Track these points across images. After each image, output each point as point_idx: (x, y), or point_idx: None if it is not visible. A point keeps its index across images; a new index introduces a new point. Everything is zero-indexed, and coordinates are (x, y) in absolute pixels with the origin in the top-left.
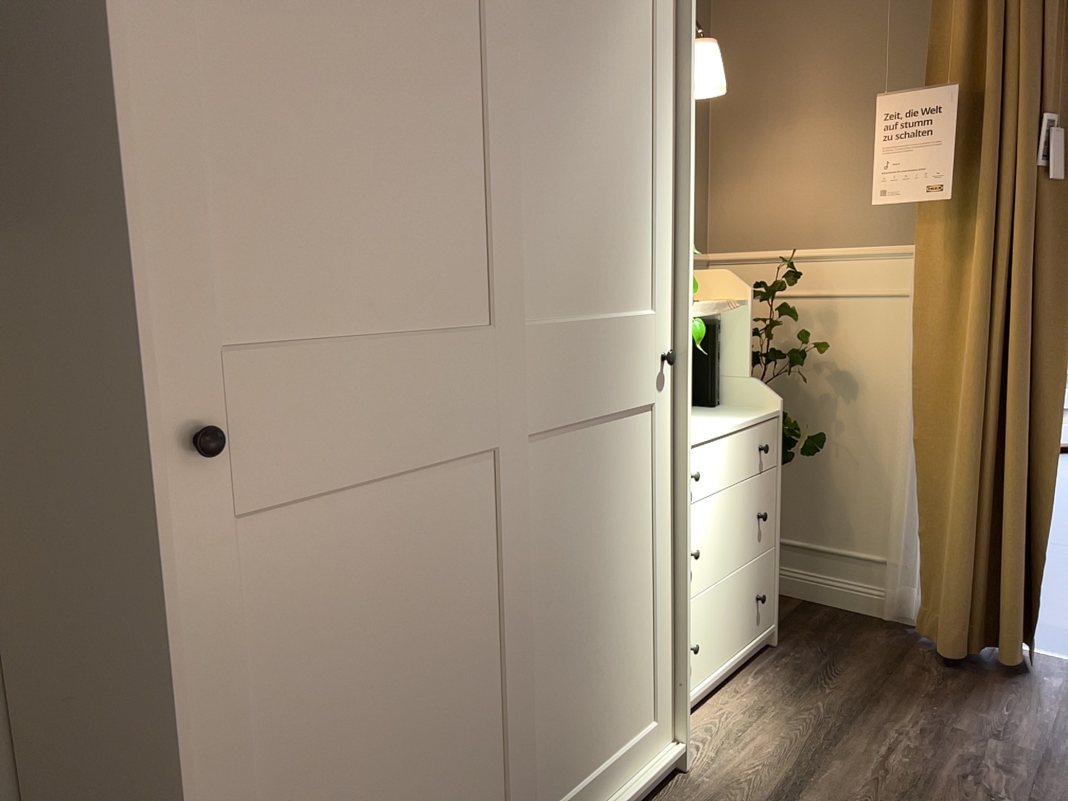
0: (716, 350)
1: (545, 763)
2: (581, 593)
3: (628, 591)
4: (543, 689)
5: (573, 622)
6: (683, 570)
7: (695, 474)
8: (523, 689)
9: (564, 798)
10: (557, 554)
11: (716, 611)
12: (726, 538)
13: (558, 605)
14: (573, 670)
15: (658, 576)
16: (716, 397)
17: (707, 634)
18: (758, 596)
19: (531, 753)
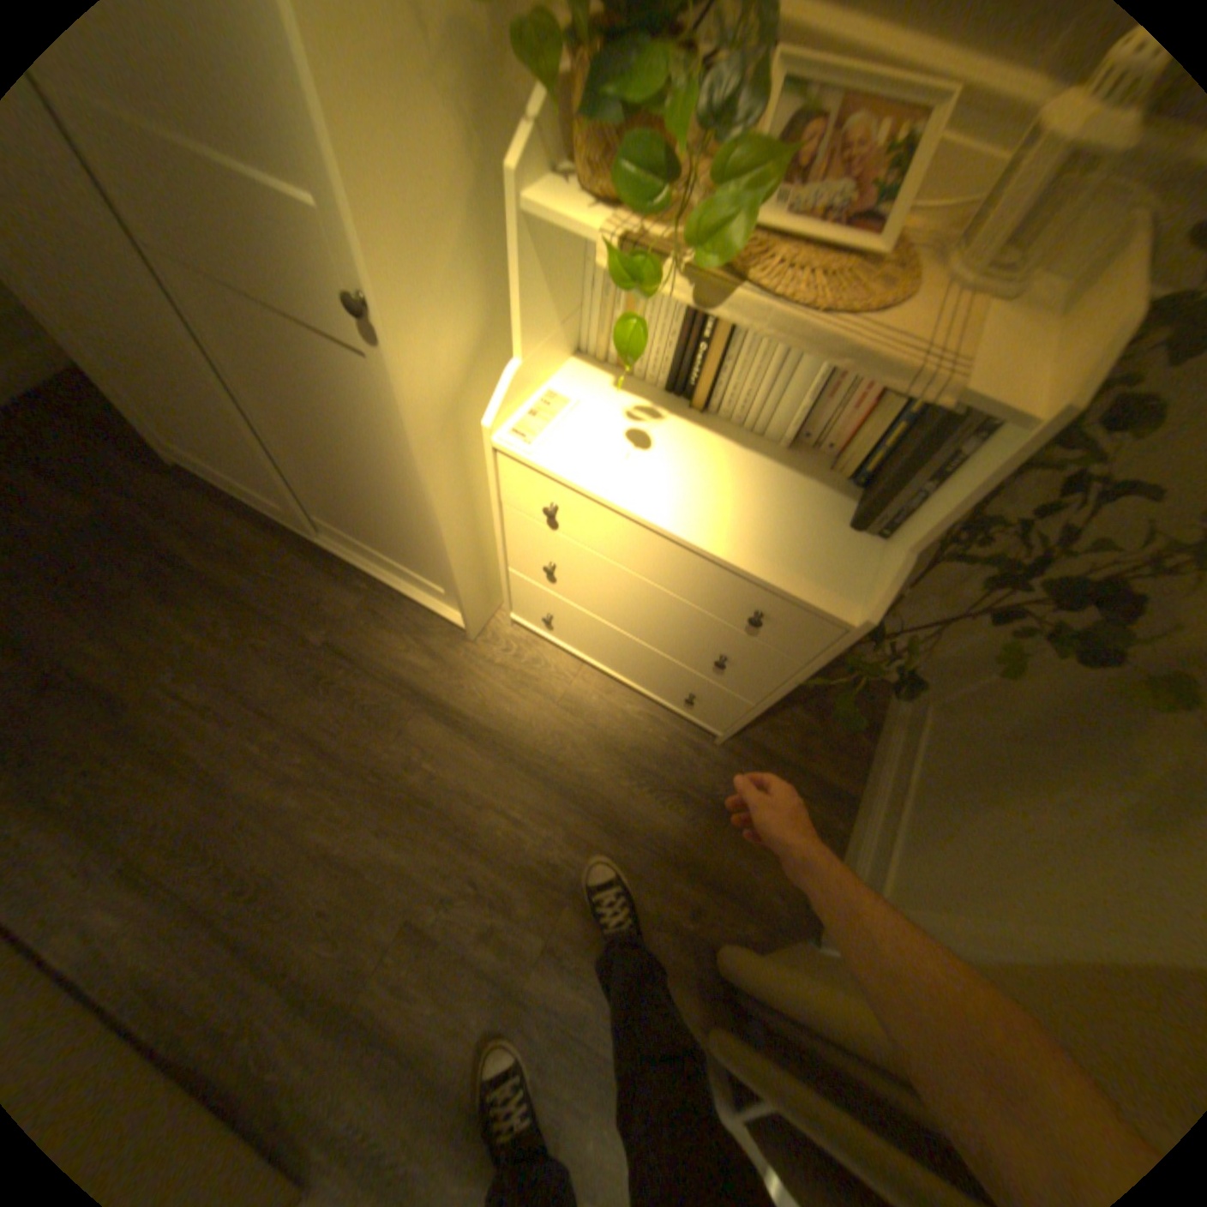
0: (953, 464)
1: (318, 508)
2: (313, 446)
3: (384, 497)
4: (296, 469)
5: (312, 457)
6: (447, 547)
7: (546, 512)
8: (245, 445)
9: (344, 539)
10: (265, 394)
11: (609, 644)
12: (641, 619)
13: (286, 431)
14: (327, 487)
15: (426, 523)
16: (890, 528)
17: (589, 642)
18: (686, 701)
19: (292, 489)
